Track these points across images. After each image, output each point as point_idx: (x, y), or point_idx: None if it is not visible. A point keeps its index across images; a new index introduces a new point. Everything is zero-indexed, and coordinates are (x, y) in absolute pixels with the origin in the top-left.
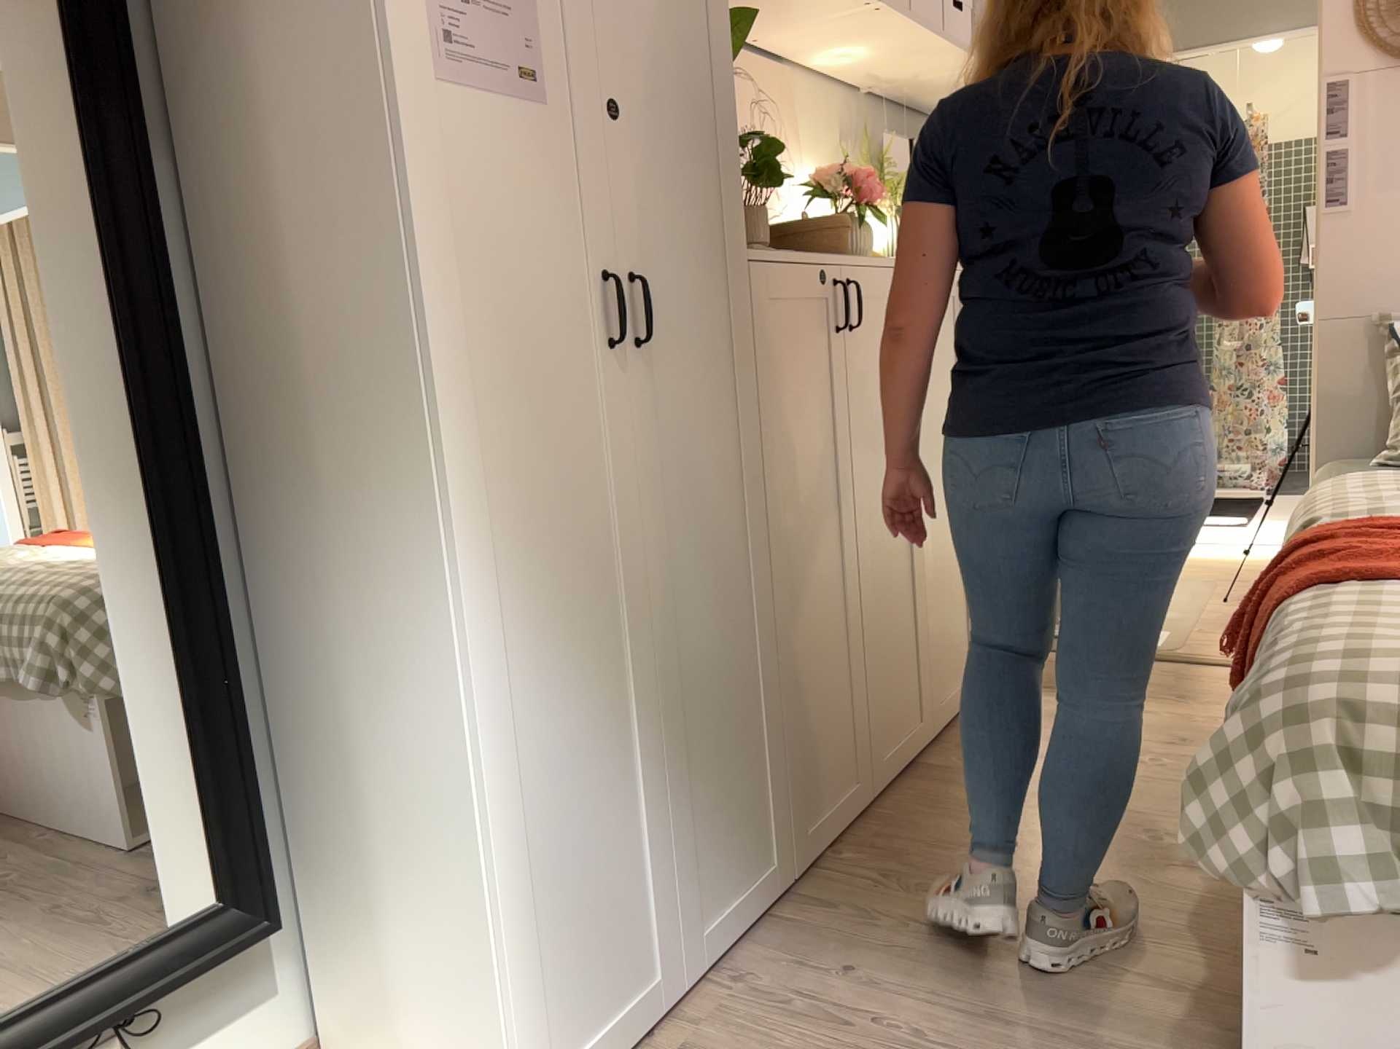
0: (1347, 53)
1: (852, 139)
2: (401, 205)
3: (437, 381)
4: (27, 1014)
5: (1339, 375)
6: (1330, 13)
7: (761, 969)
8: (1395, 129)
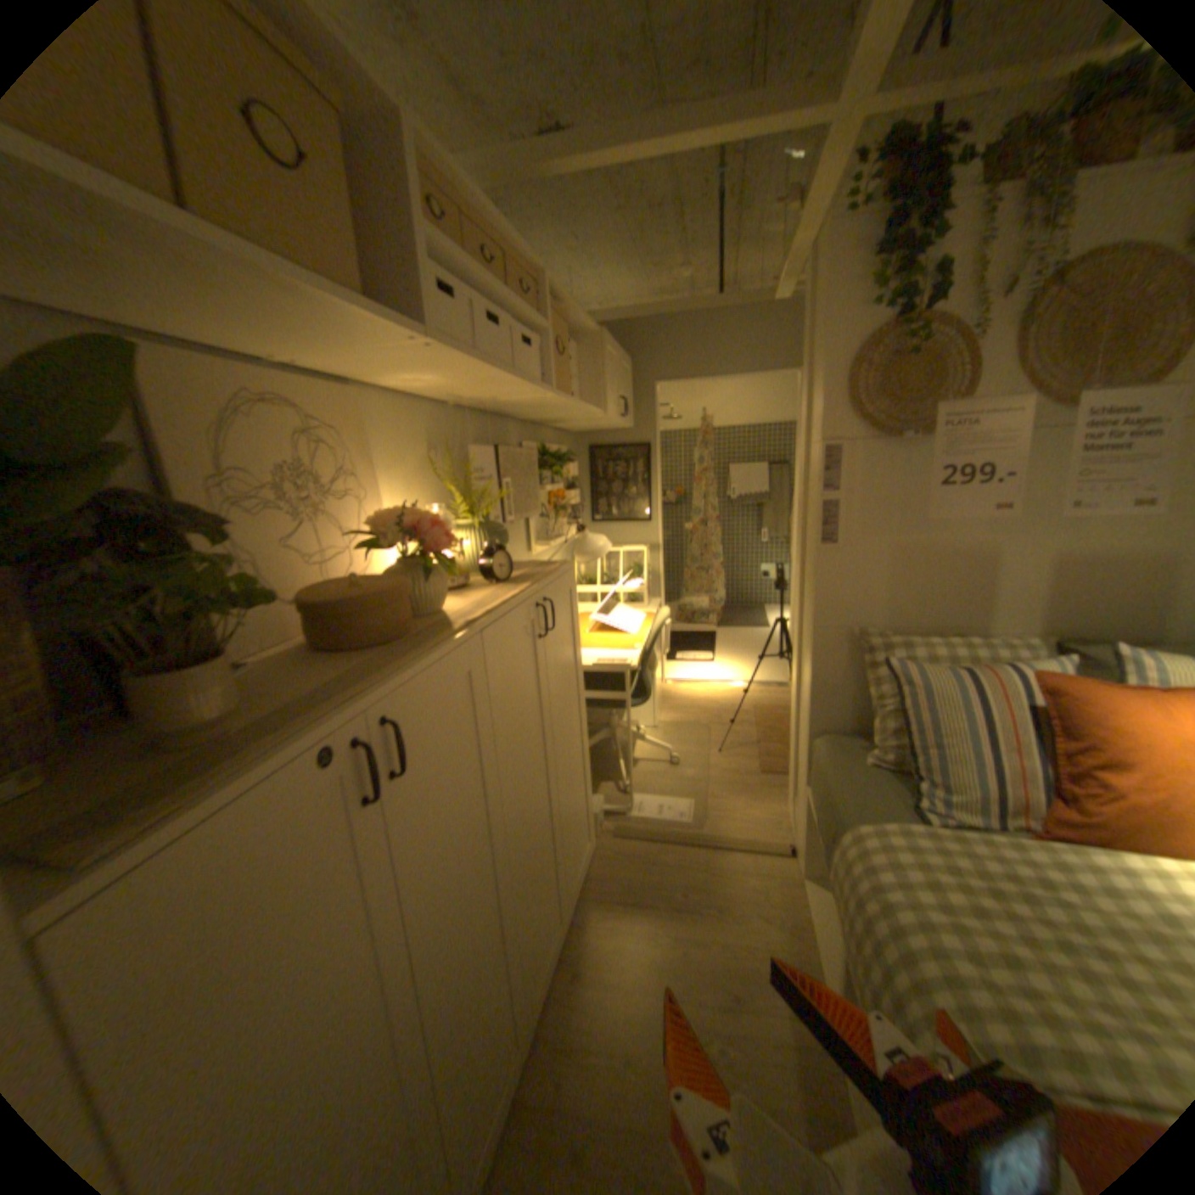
0: (840, 421)
1: (441, 446)
2: None
3: None
4: None
5: (825, 669)
6: (828, 387)
7: None
8: (873, 487)
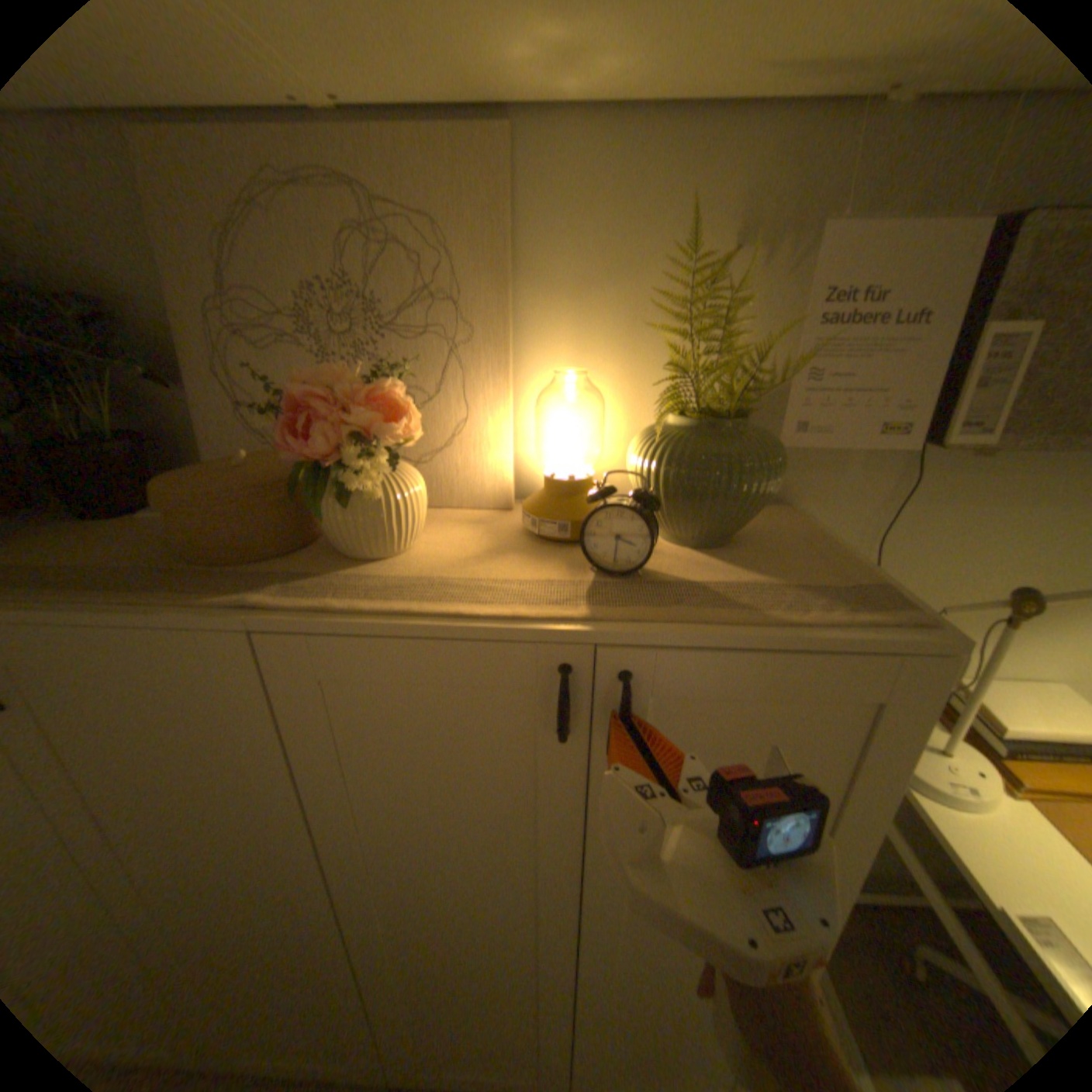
0: None
1: (796, 232)
2: None
3: None
4: None
5: None
6: None
7: None
8: None
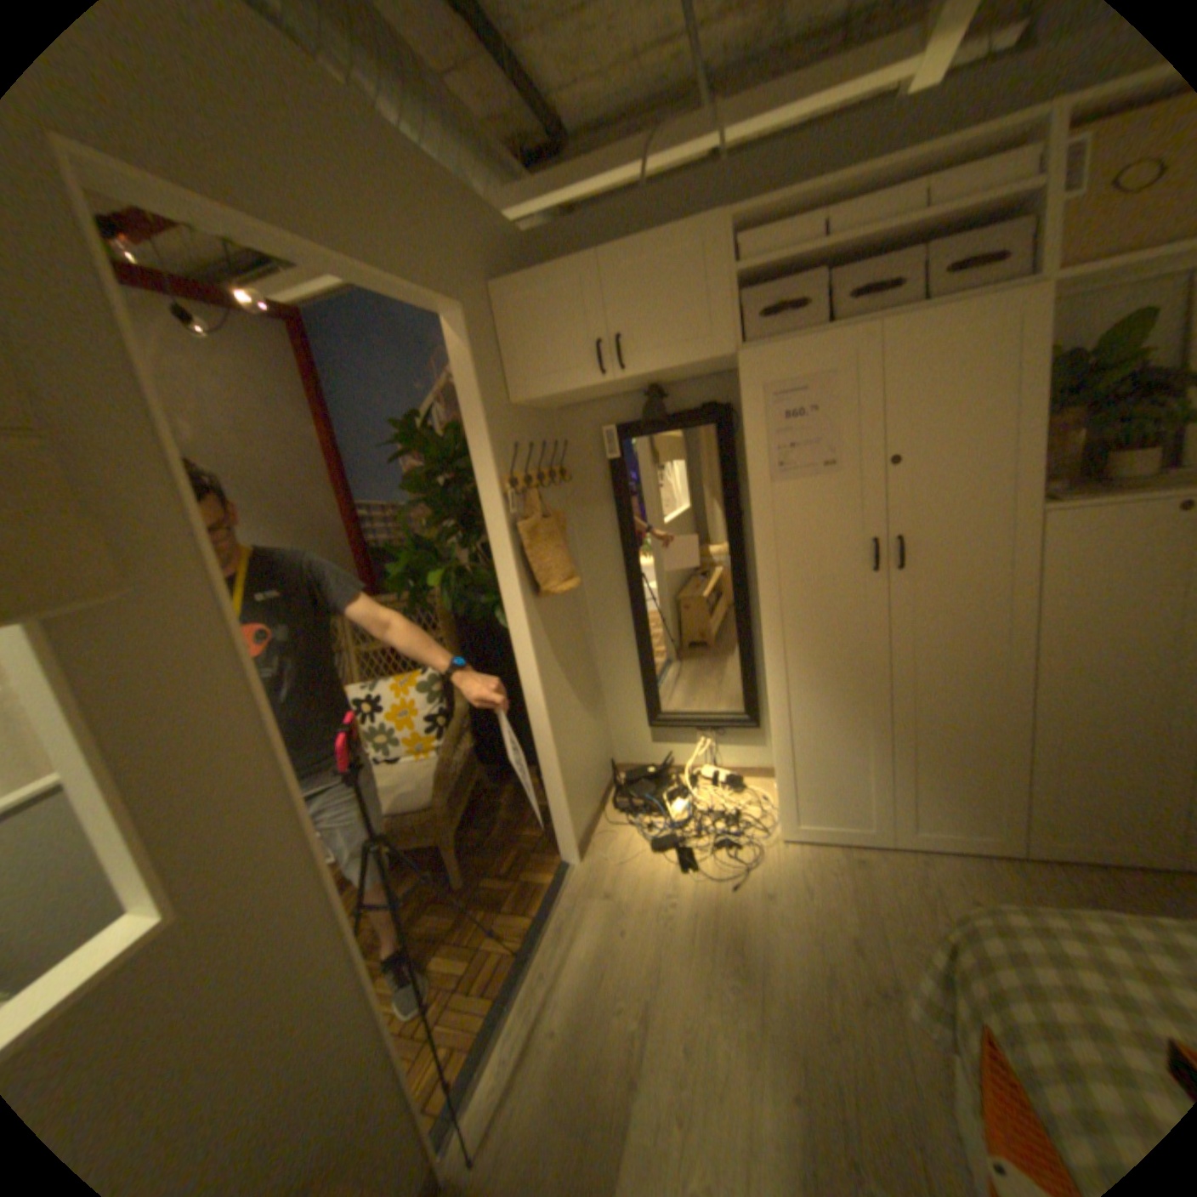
0: None
1: None
2: (754, 533)
3: (766, 589)
4: (693, 715)
5: None
6: None
7: (949, 871)
8: None
